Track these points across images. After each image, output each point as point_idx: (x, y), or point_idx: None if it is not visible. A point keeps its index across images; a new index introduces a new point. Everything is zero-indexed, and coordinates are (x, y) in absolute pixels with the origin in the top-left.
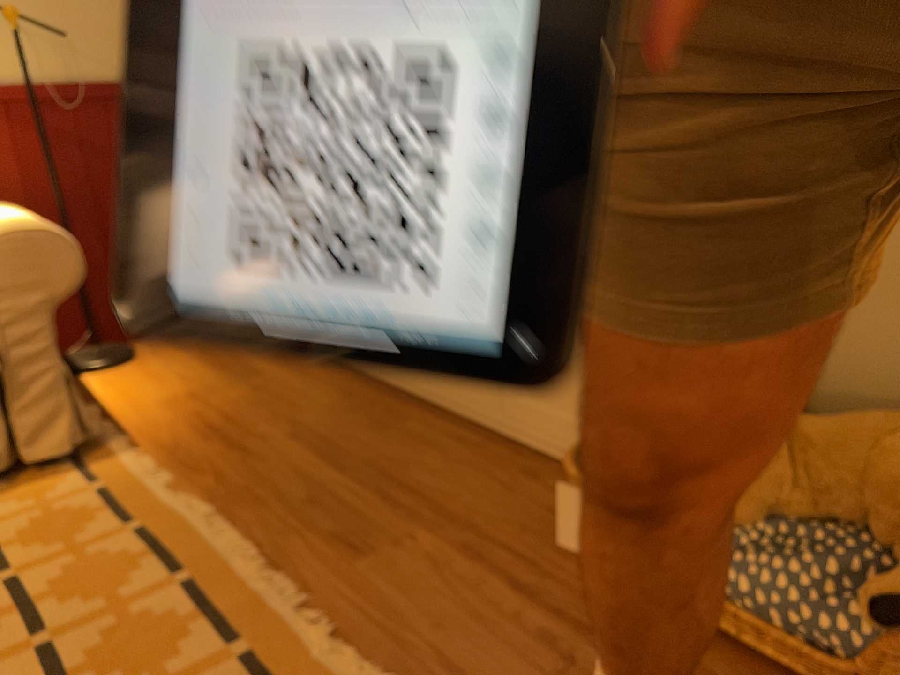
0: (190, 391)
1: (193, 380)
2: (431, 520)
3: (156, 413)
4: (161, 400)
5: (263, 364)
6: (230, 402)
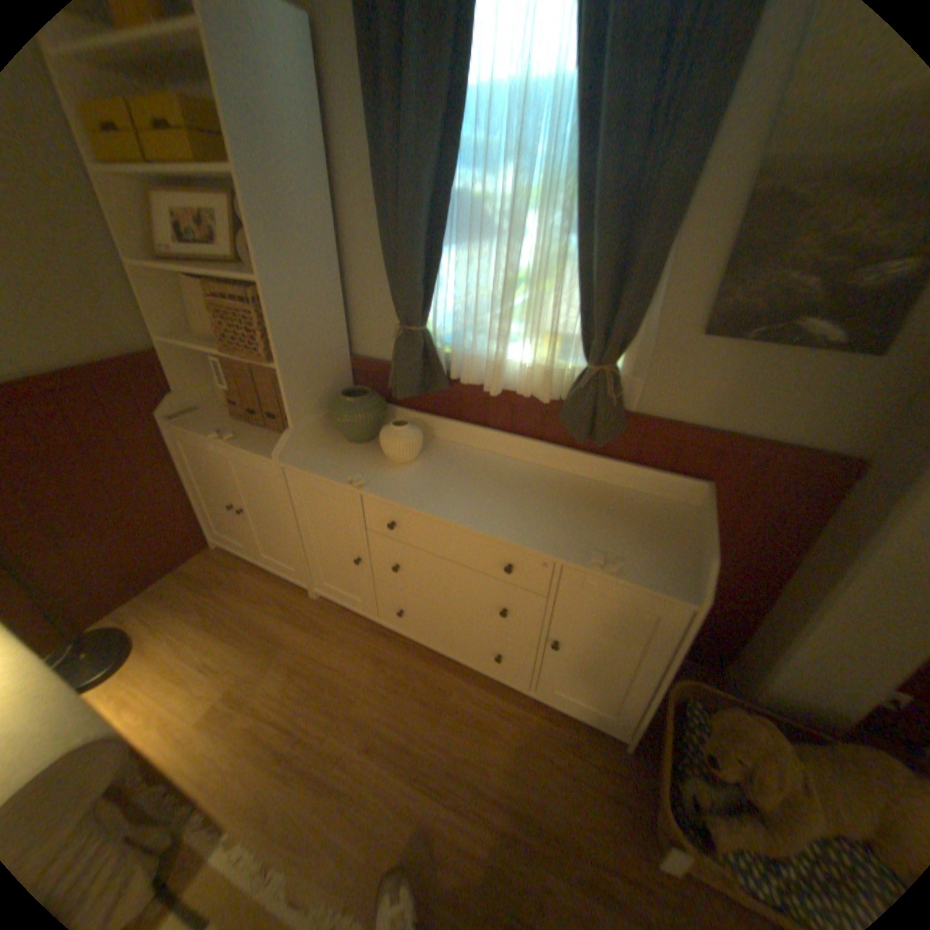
0: (225, 693)
1: (217, 670)
2: (546, 852)
3: (208, 747)
4: (200, 719)
5: (276, 624)
6: (277, 703)
